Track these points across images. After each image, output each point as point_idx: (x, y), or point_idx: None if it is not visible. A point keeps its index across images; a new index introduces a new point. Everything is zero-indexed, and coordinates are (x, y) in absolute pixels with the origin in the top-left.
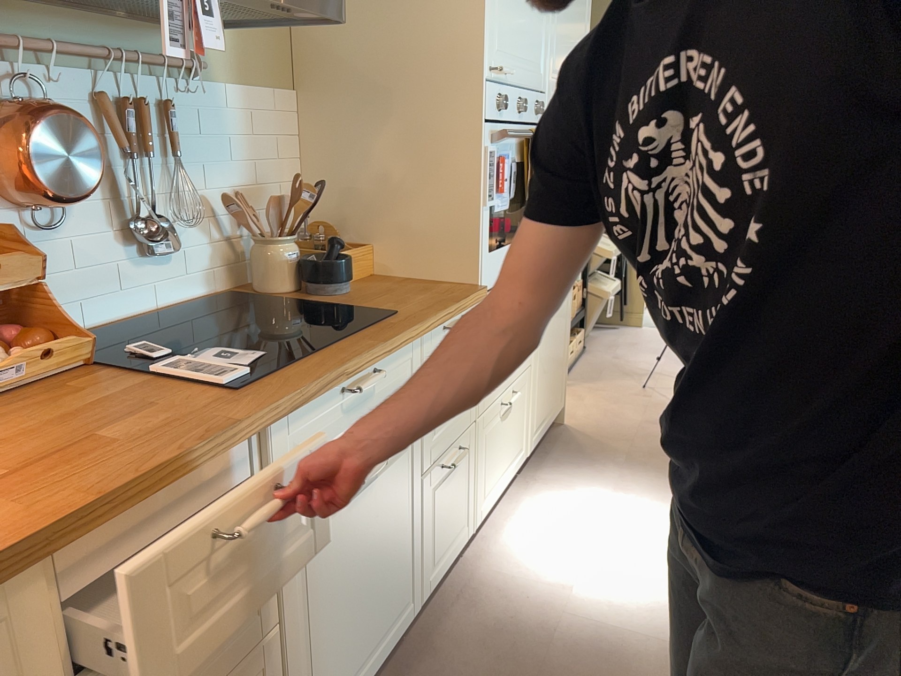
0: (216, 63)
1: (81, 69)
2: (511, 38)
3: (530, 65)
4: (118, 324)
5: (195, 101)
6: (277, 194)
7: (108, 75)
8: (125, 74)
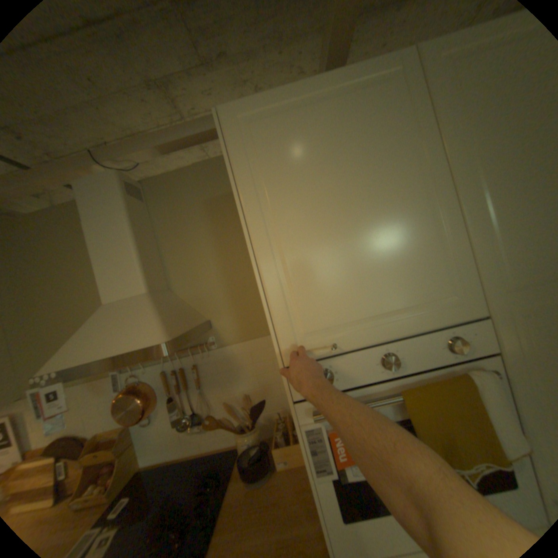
0: (225, 337)
1: (157, 364)
2: (334, 308)
3: (413, 307)
4: (181, 460)
5: (211, 359)
6: (277, 390)
7: (165, 363)
8: (174, 360)
